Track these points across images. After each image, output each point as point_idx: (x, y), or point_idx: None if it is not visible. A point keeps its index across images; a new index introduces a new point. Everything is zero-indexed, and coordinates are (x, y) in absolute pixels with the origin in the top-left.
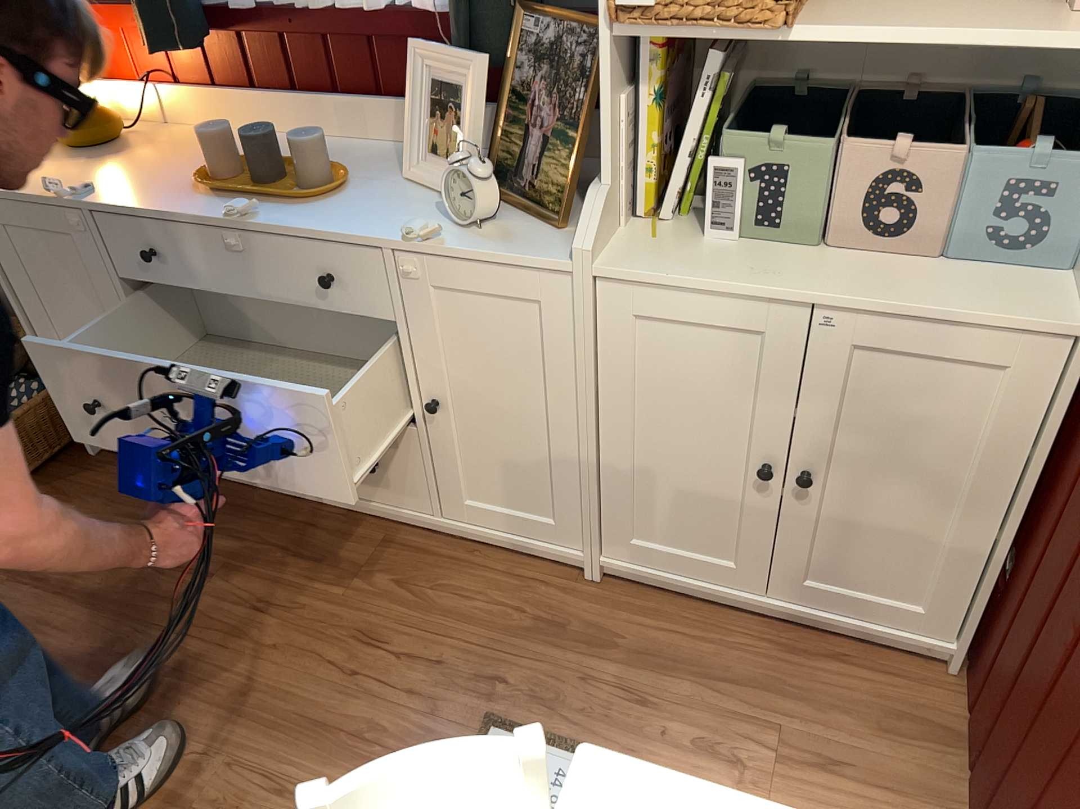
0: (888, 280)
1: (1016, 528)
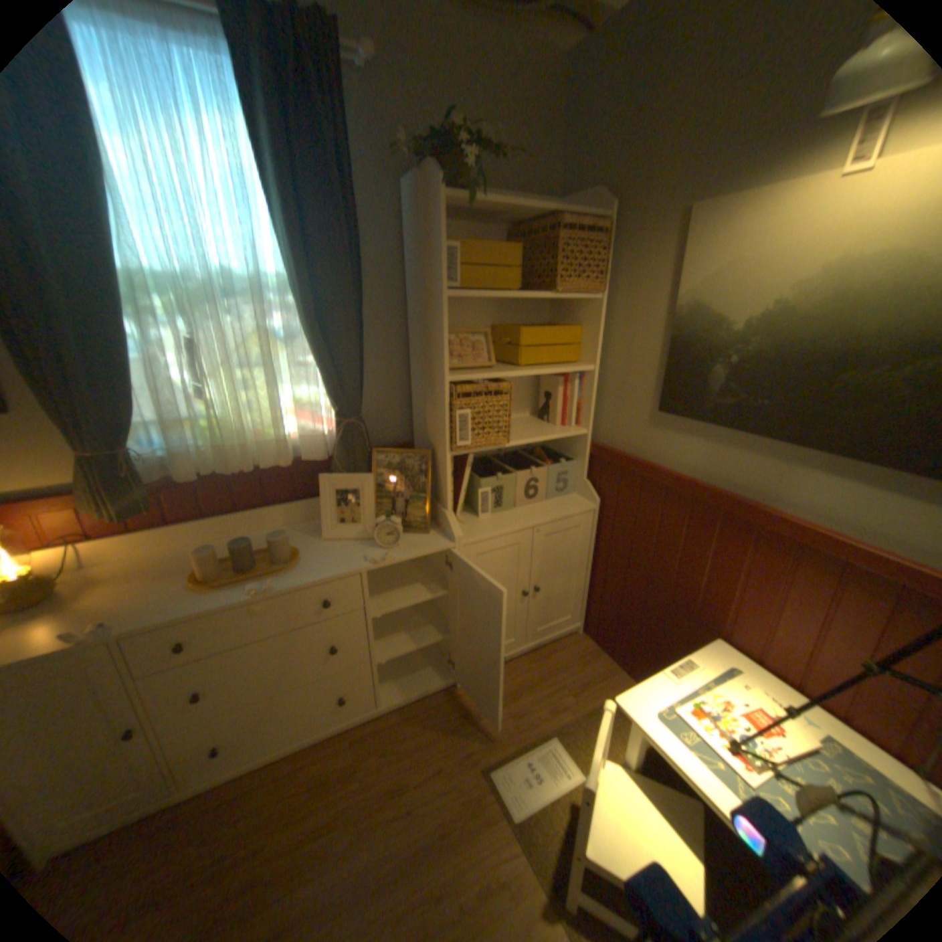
0: (543, 510)
1: (593, 572)
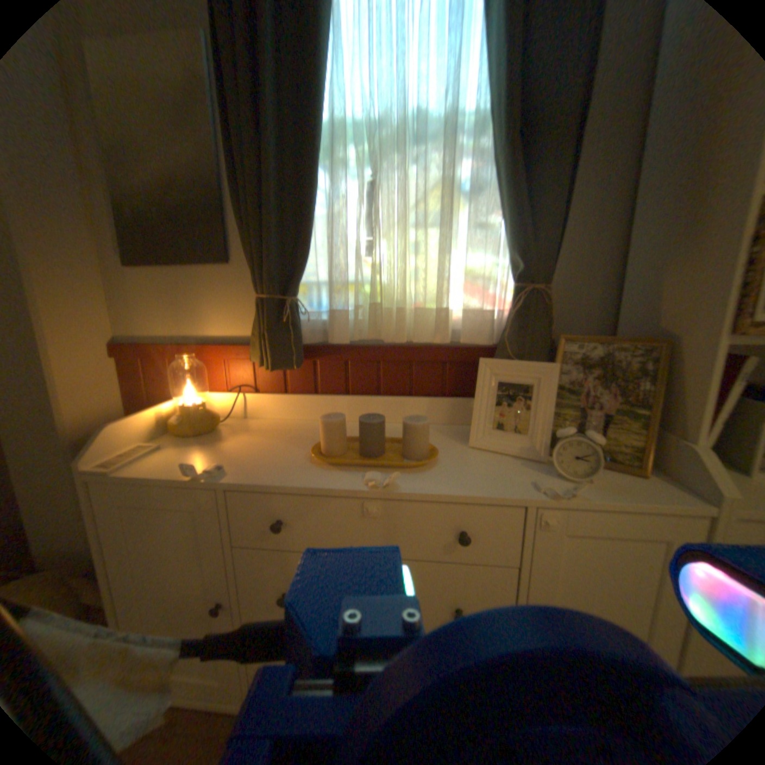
0: None
1: None
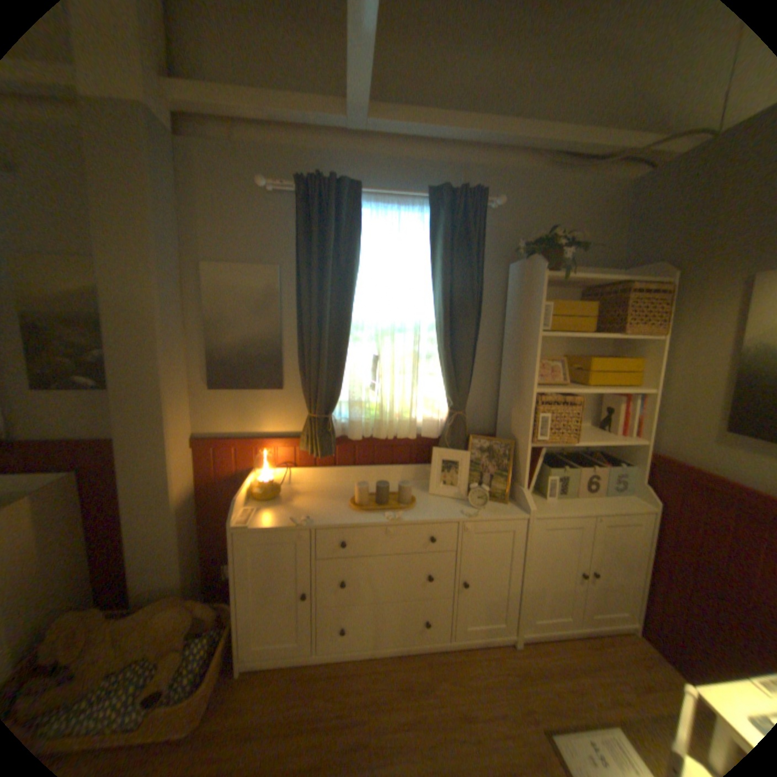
0: (605, 504)
1: (655, 575)
